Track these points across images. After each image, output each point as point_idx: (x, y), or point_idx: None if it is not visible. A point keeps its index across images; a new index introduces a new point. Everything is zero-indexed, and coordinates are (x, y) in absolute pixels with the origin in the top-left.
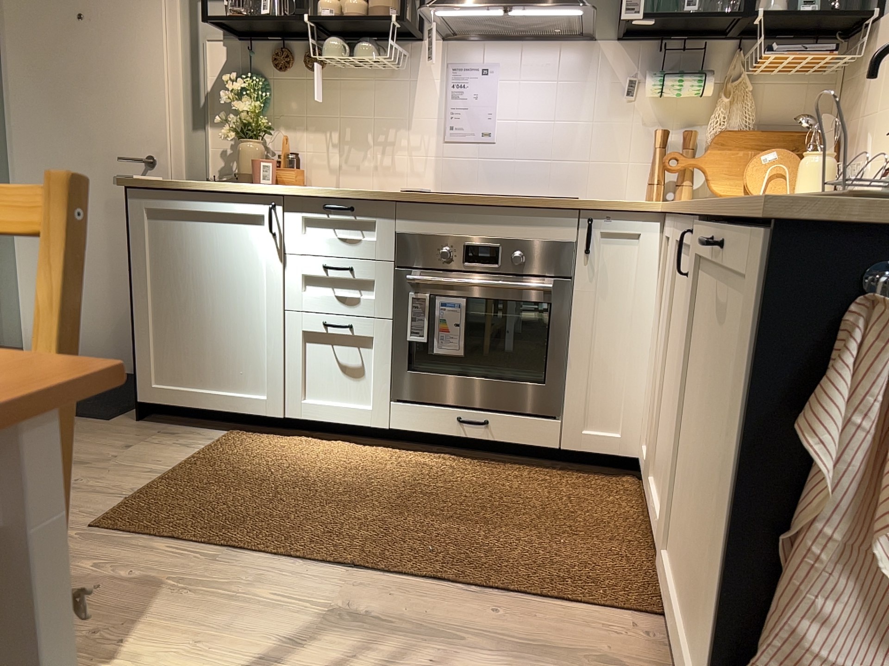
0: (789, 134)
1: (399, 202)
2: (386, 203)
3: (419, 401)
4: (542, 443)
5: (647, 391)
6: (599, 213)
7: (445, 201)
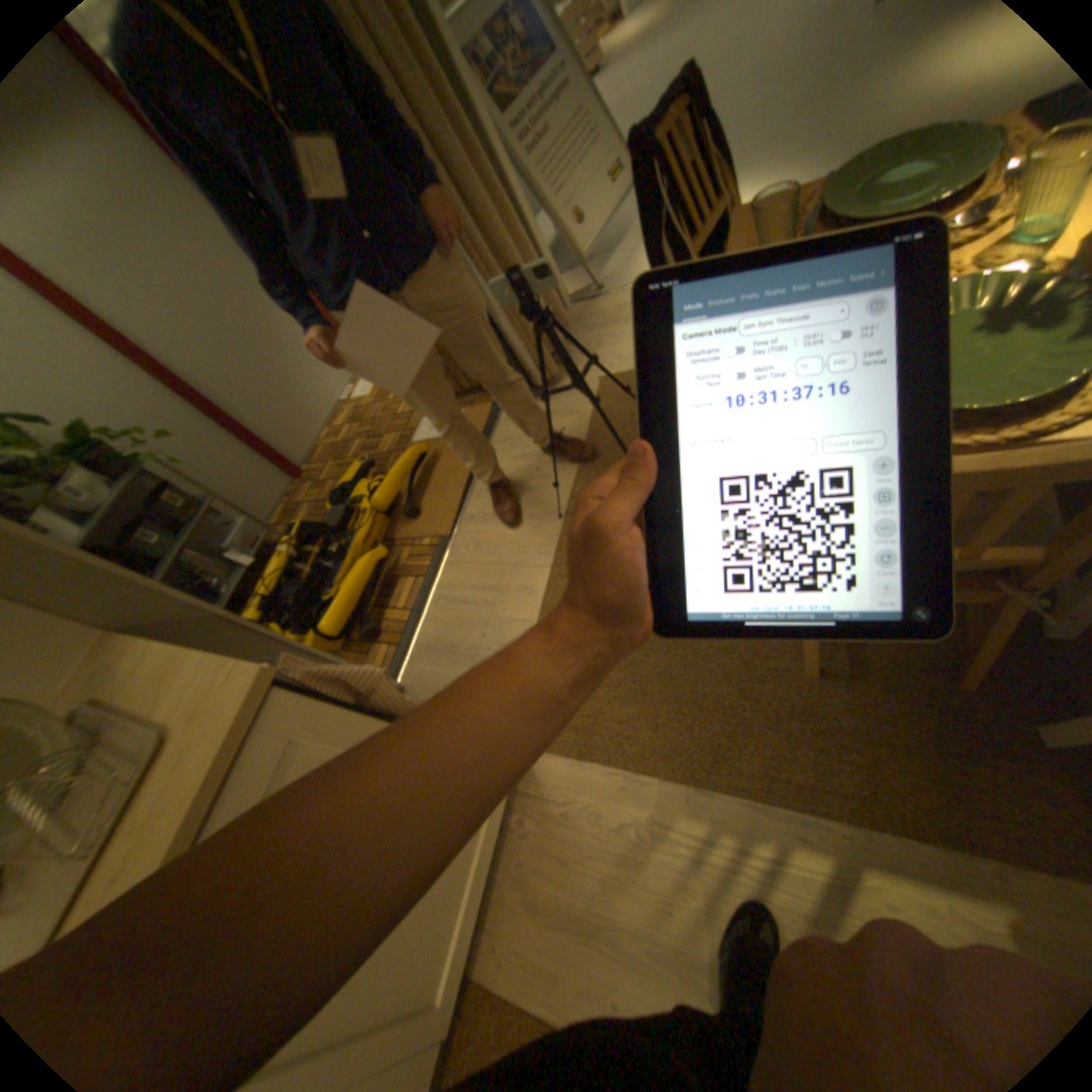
0: None
1: None
2: None
3: None
4: None
5: None
6: None
7: None
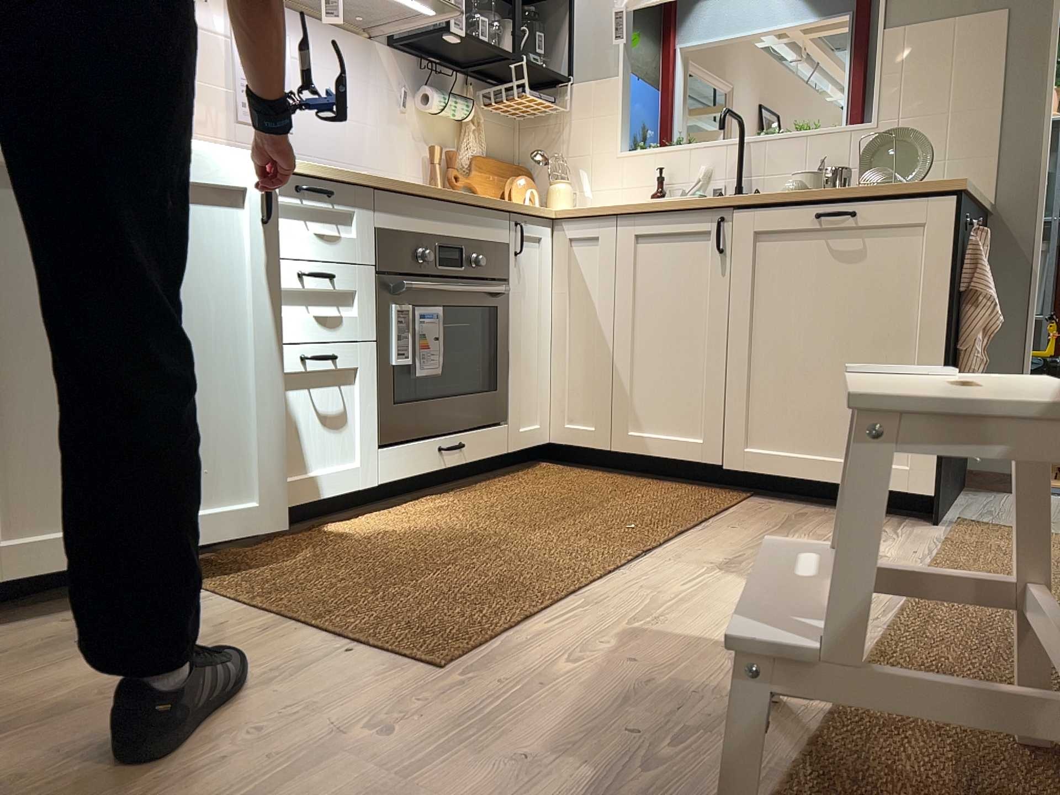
0: (499, 163)
1: (380, 188)
2: (366, 188)
3: (391, 442)
4: (497, 451)
5: (563, 375)
6: (523, 213)
7: (423, 191)
